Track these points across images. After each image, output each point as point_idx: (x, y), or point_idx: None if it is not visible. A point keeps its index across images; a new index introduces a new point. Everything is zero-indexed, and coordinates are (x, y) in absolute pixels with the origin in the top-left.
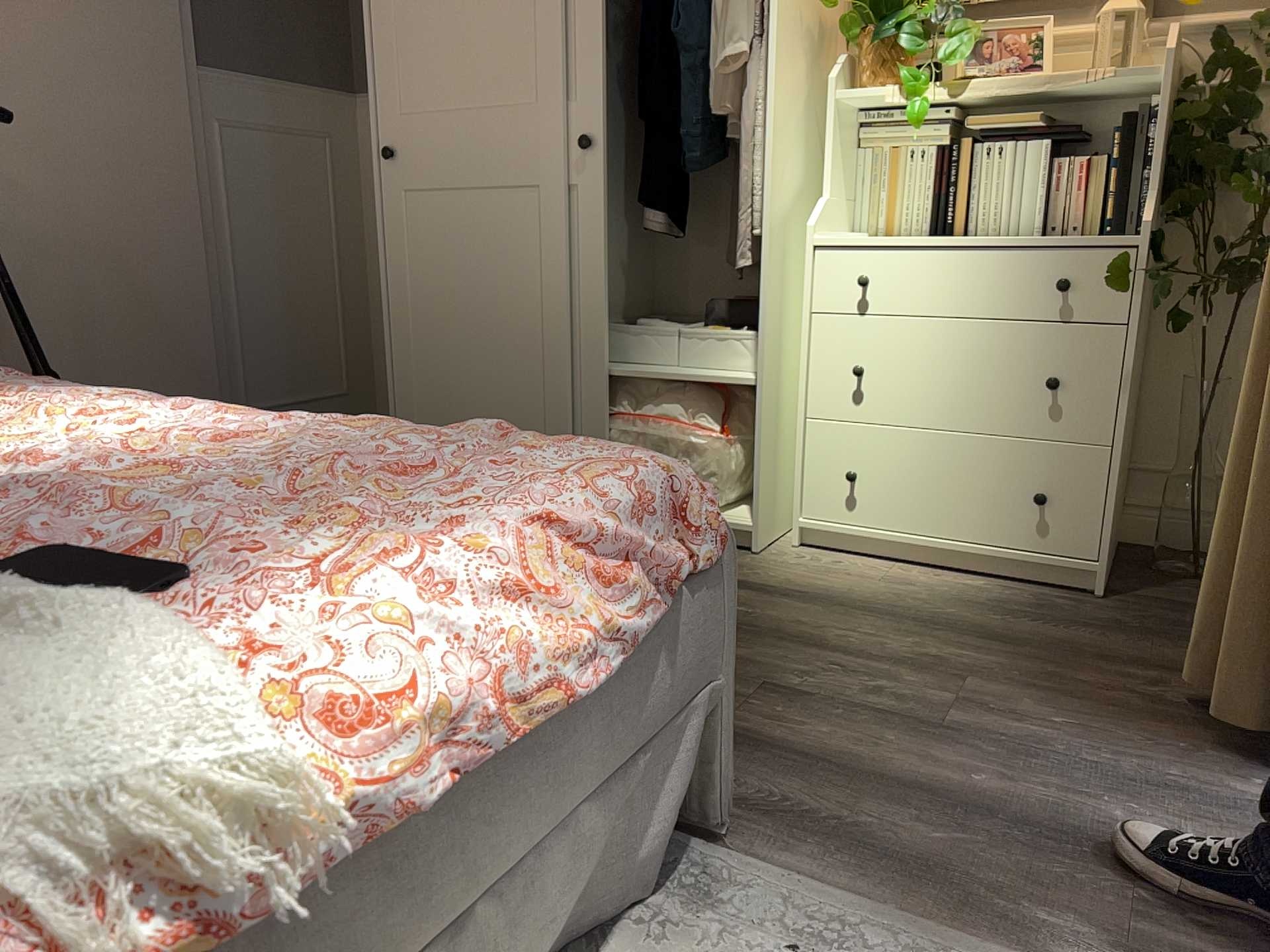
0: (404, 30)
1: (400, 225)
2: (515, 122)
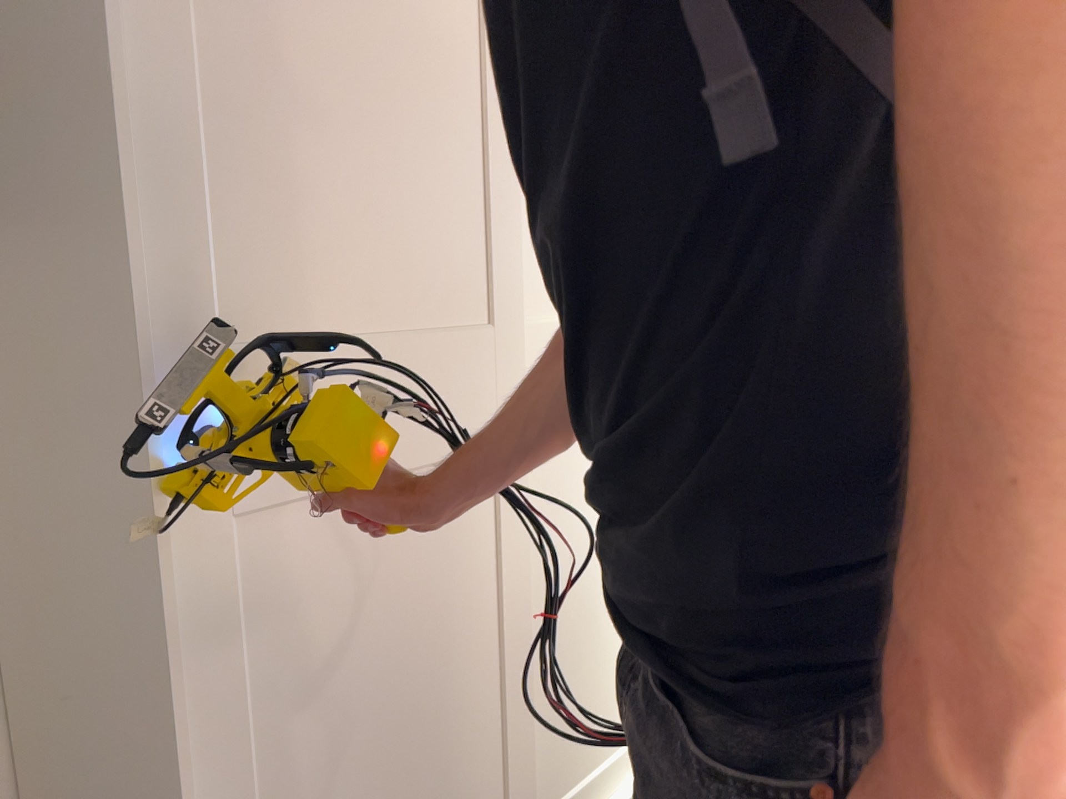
0: (225, 152)
1: (220, 594)
2: (463, 352)
